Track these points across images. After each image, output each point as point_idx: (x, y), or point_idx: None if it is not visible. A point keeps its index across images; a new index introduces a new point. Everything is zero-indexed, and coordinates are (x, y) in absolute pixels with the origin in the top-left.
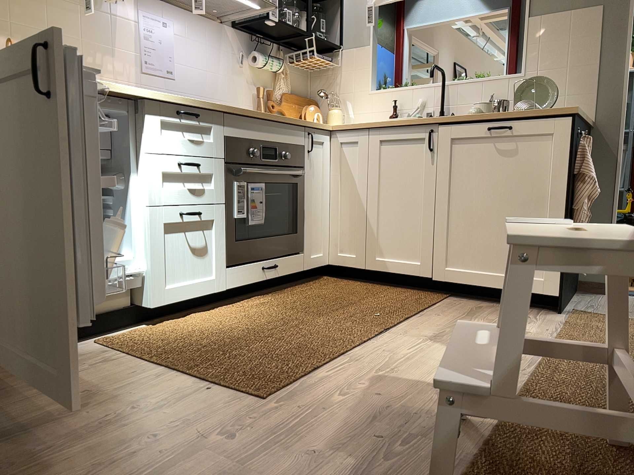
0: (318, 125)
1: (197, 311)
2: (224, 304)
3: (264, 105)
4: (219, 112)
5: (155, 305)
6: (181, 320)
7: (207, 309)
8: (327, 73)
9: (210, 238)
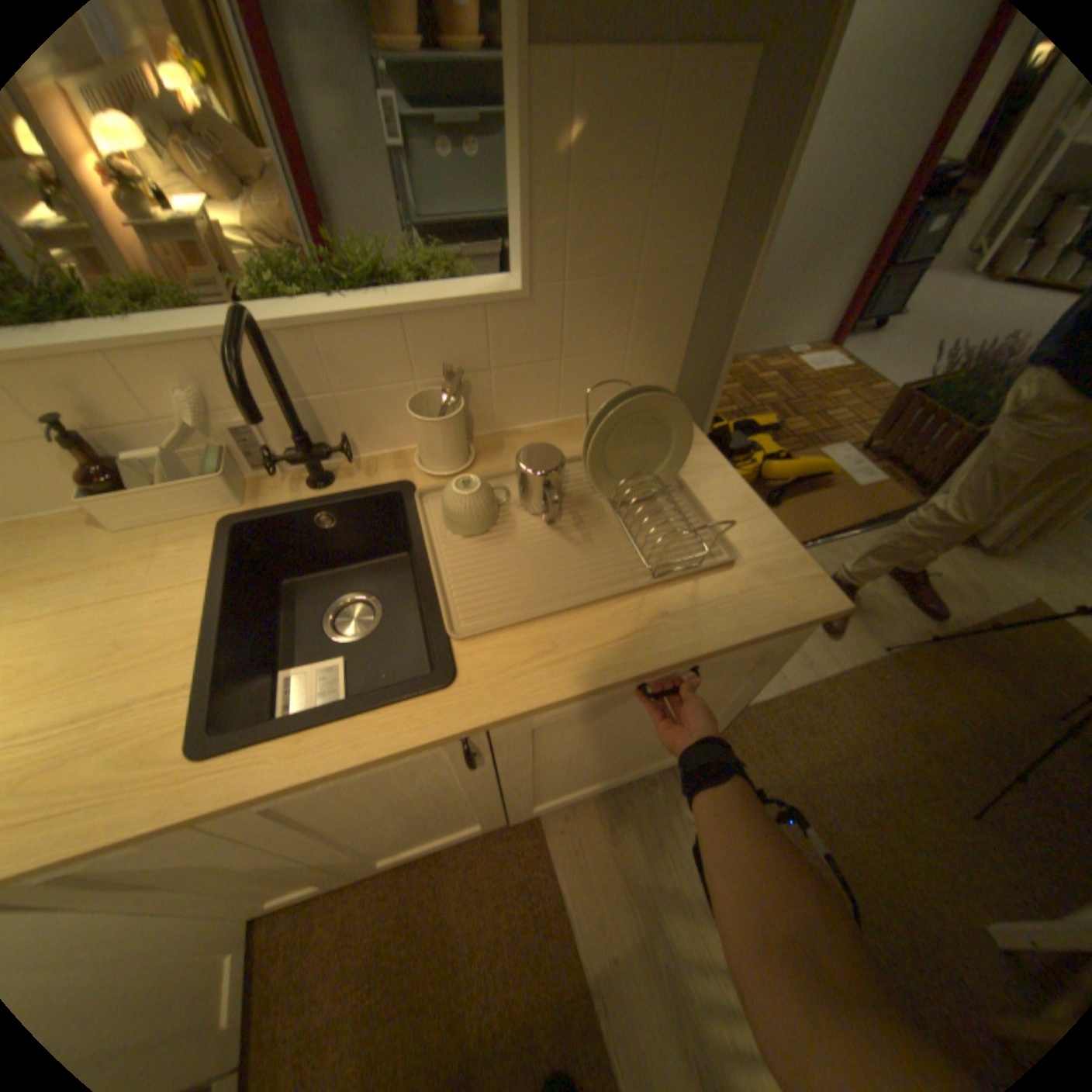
0: None
1: None
2: None
3: None
4: None
5: None
6: None
7: None
8: None
9: None
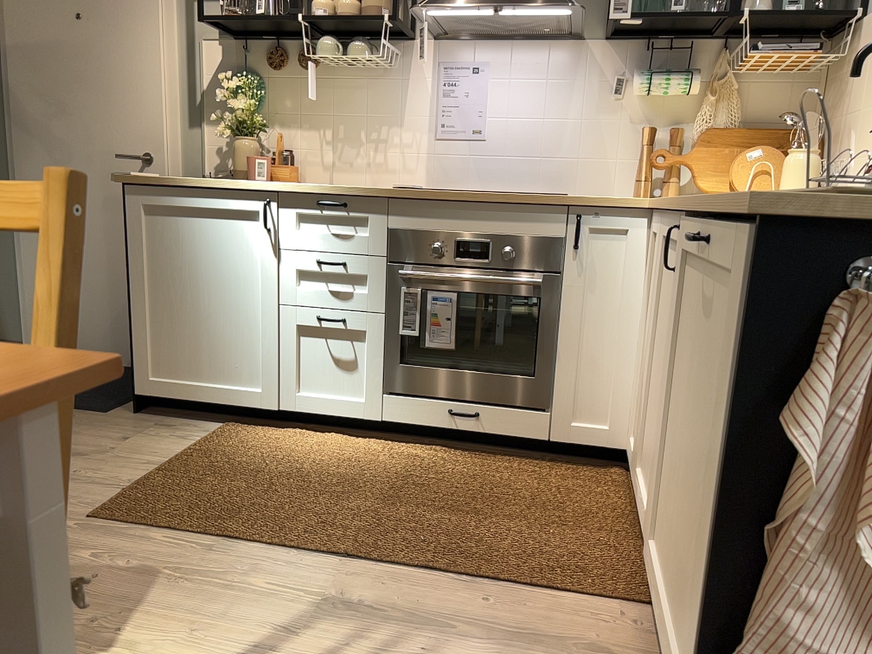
0: (602, 205)
1: (359, 433)
2: (398, 439)
3: (645, 158)
4: (378, 199)
5: (283, 407)
6: (322, 434)
7: (369, 437)
8: (835, 76)
9: (363, 353)
